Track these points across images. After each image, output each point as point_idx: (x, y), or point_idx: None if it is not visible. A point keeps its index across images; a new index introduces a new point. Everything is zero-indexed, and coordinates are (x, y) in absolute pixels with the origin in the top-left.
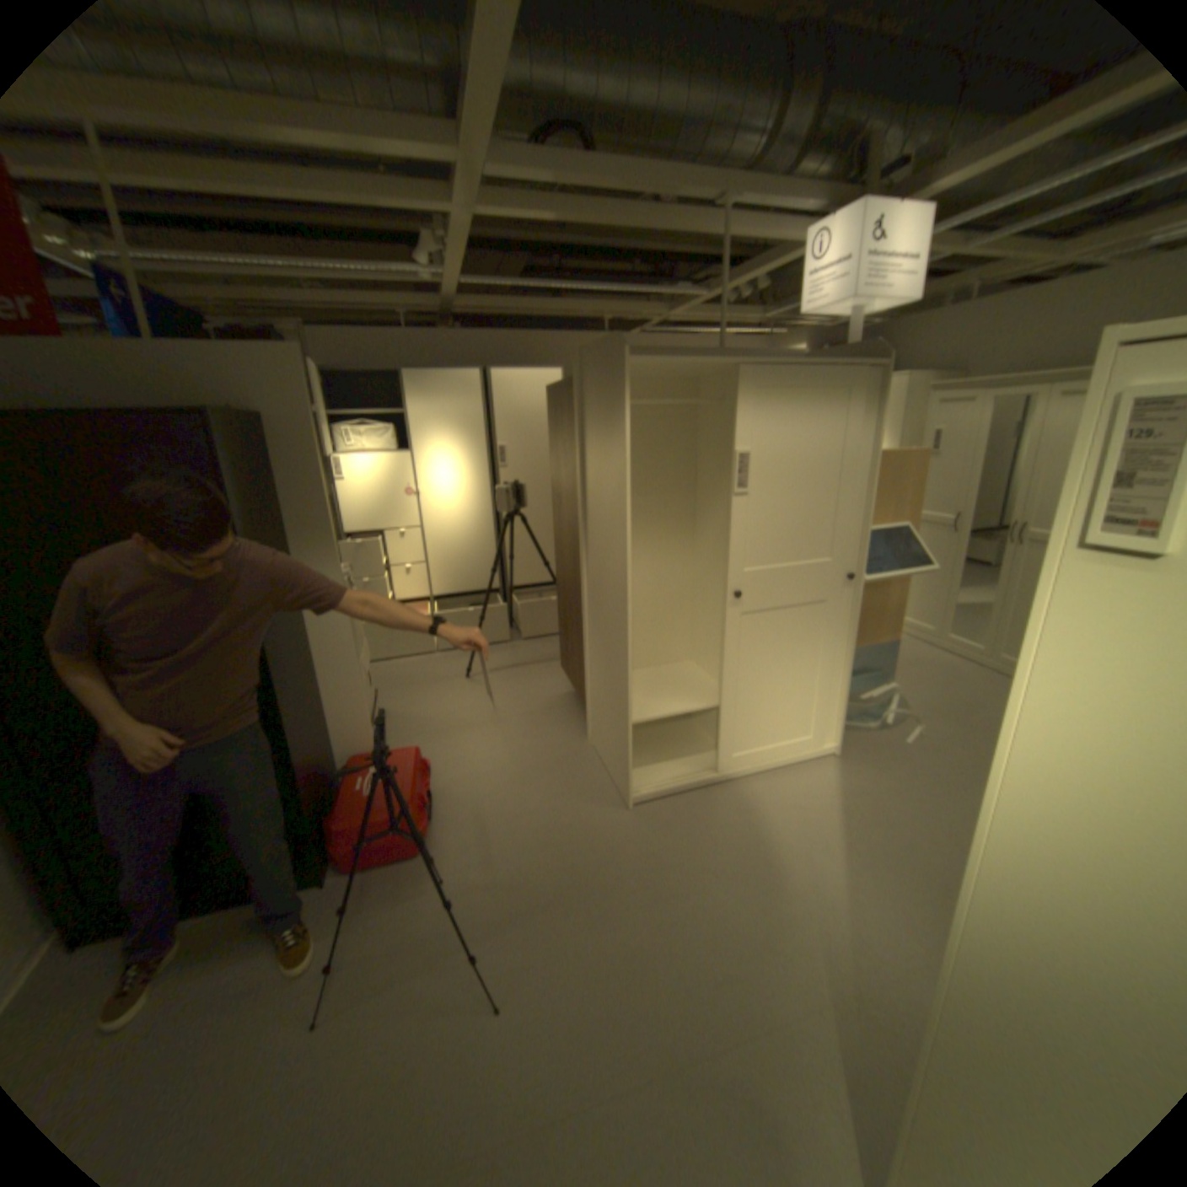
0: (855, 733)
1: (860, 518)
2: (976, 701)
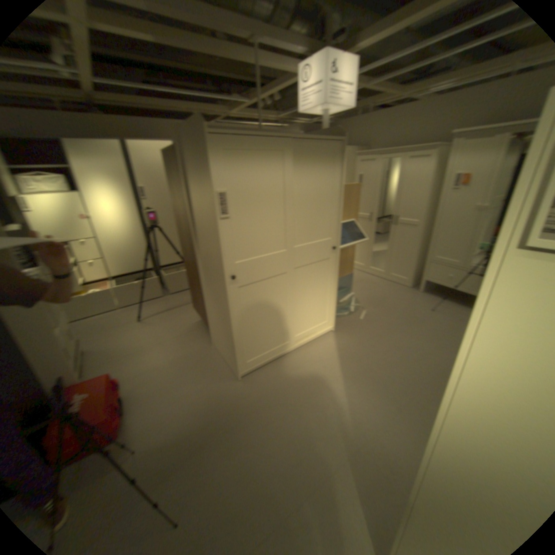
0: (340, 318)
1: (337, 218)
2: (384, 295)
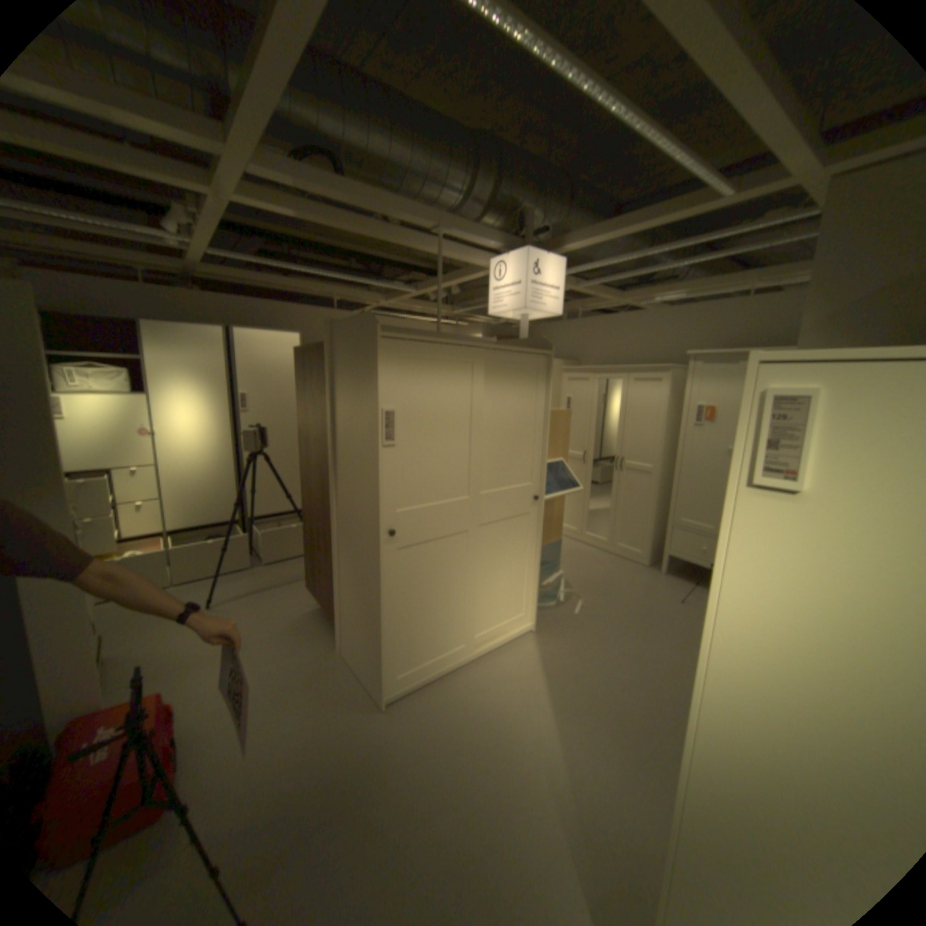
0: (541, 612)
1: (539, 456)
2: (608, 577)
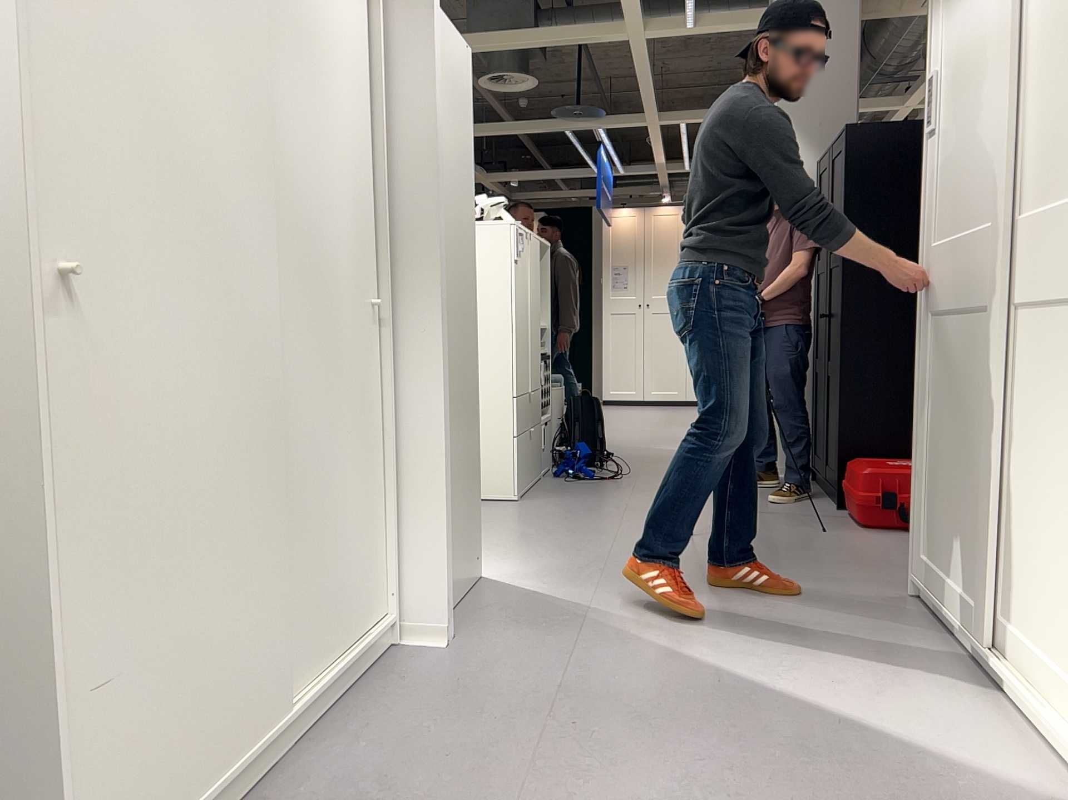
0: None
1: None
2: None
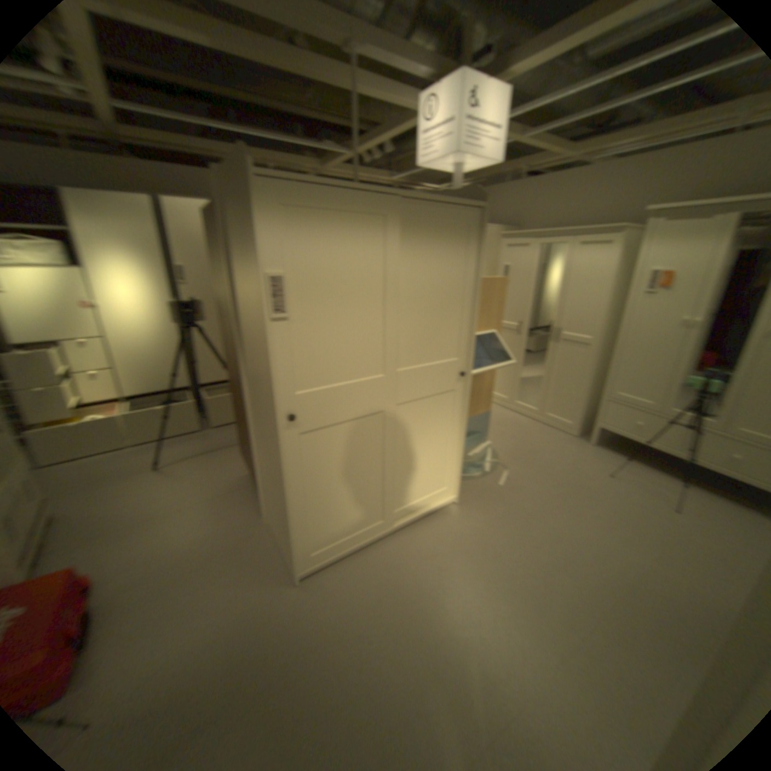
0: (468, 482)
1: (469, 328)
2: (538, 447)
